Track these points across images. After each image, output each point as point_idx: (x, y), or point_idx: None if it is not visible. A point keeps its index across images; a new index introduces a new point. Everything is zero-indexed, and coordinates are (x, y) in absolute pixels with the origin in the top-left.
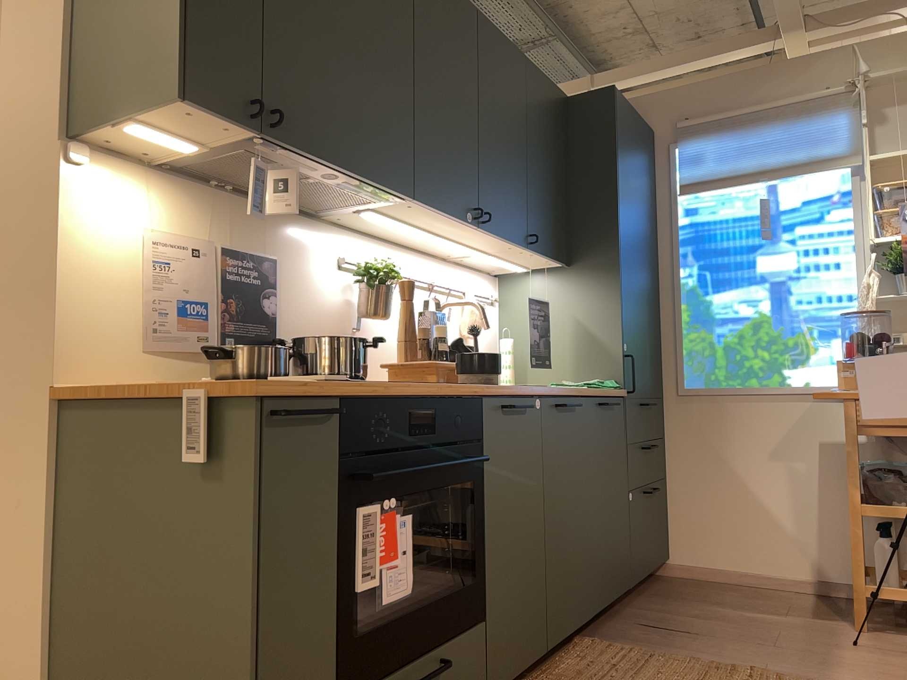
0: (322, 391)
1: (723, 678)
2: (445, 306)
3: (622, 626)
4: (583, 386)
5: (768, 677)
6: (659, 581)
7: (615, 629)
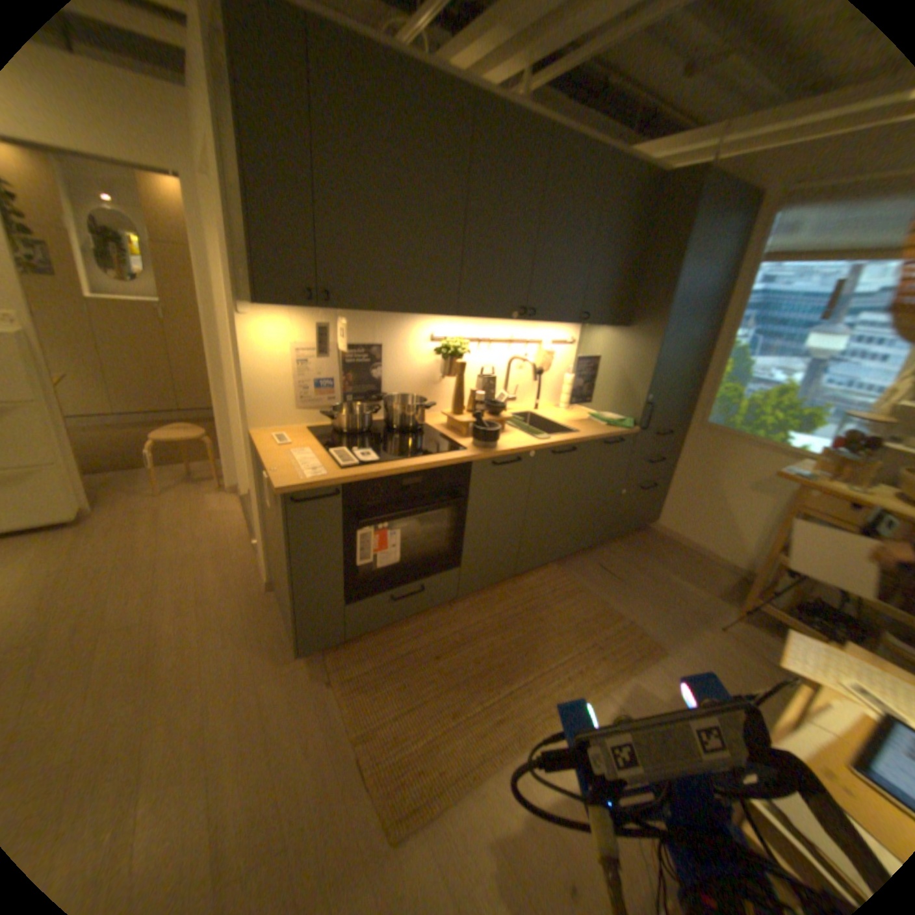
0: (326, 484)
1: (606, 624)
2: (513, 359)
3: (585, 562)
4: (603, 422)
5: (634, 634)
6: (642, 533)
7: (579, 564)
